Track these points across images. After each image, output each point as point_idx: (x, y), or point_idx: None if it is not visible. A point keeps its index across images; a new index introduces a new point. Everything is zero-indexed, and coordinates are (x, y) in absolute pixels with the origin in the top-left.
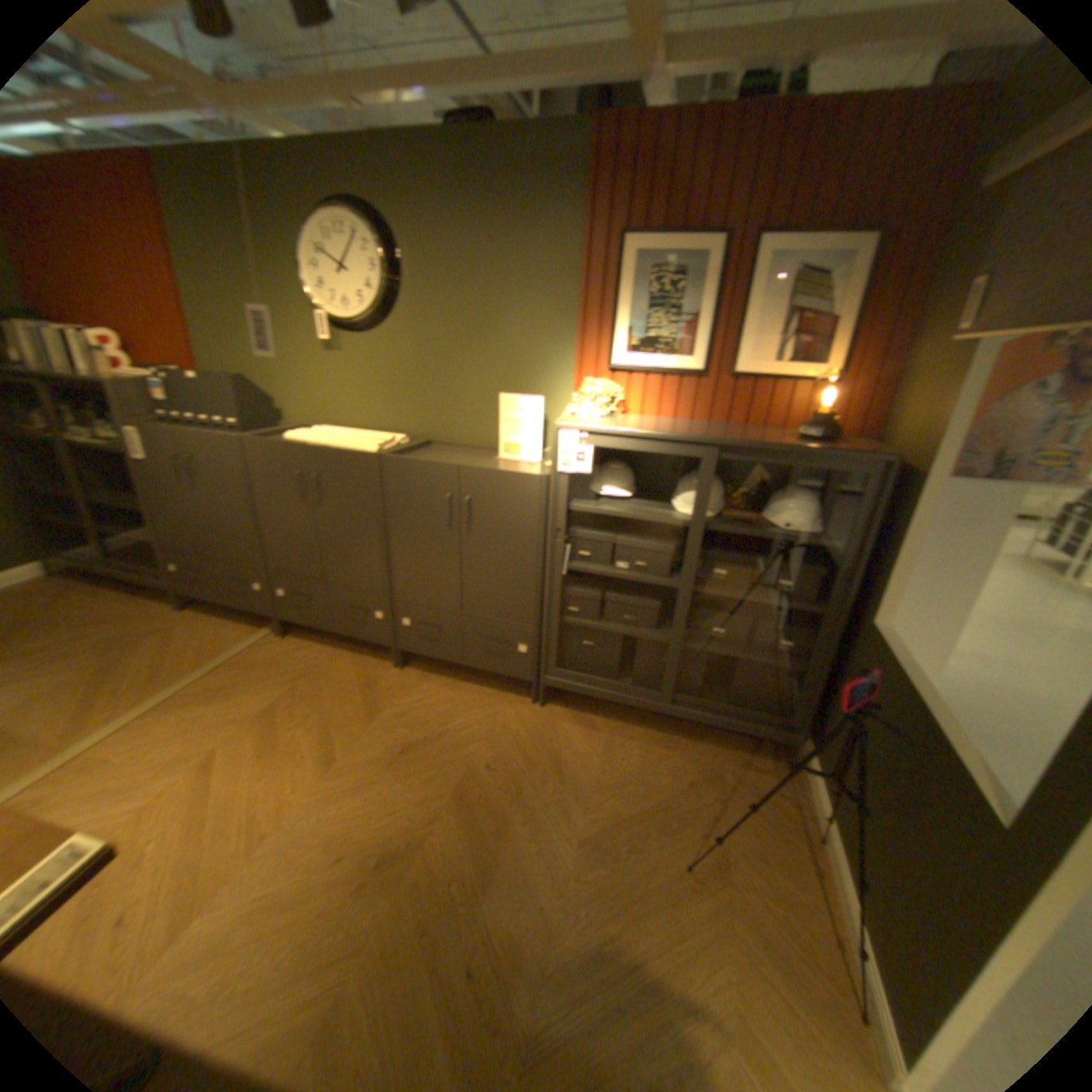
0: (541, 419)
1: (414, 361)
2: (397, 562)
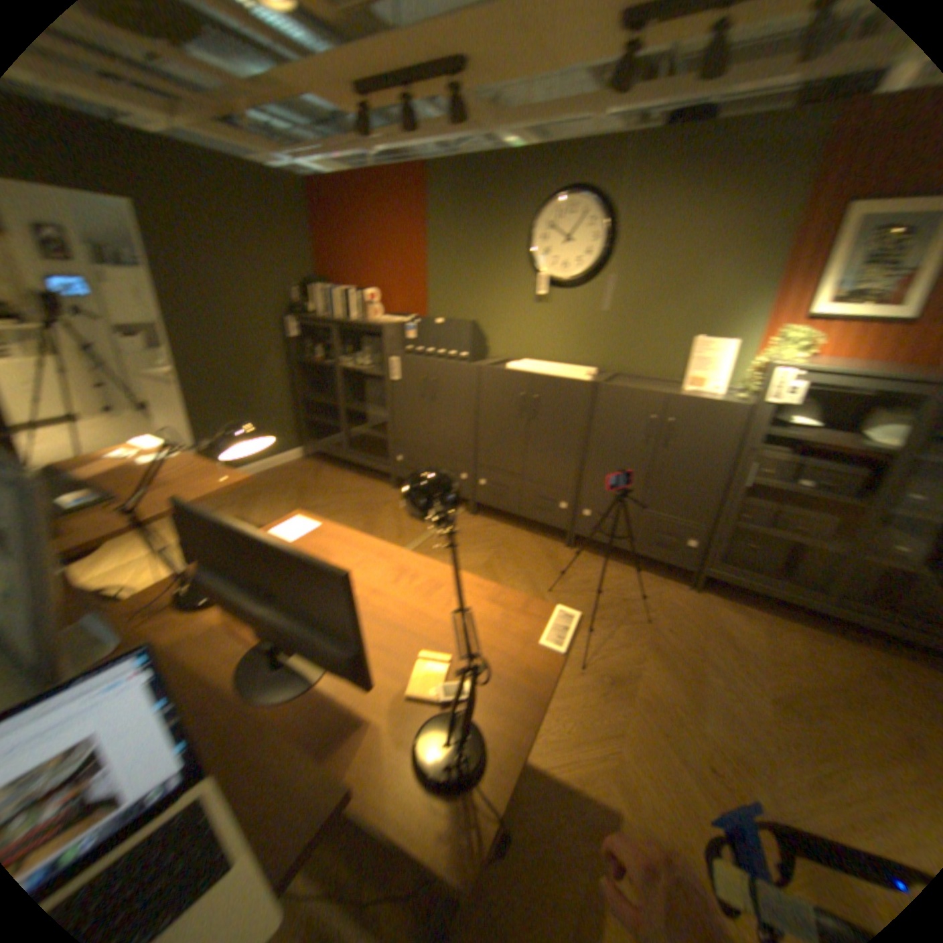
0: (736, 358)
1: (616, 311)
2: (594, 466)
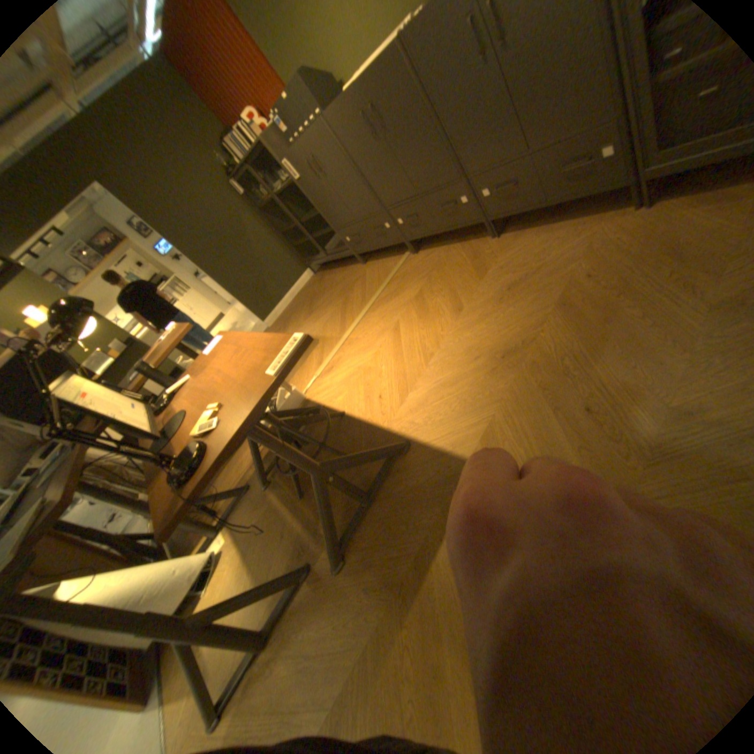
0: None
1: None
2: (458, 137)
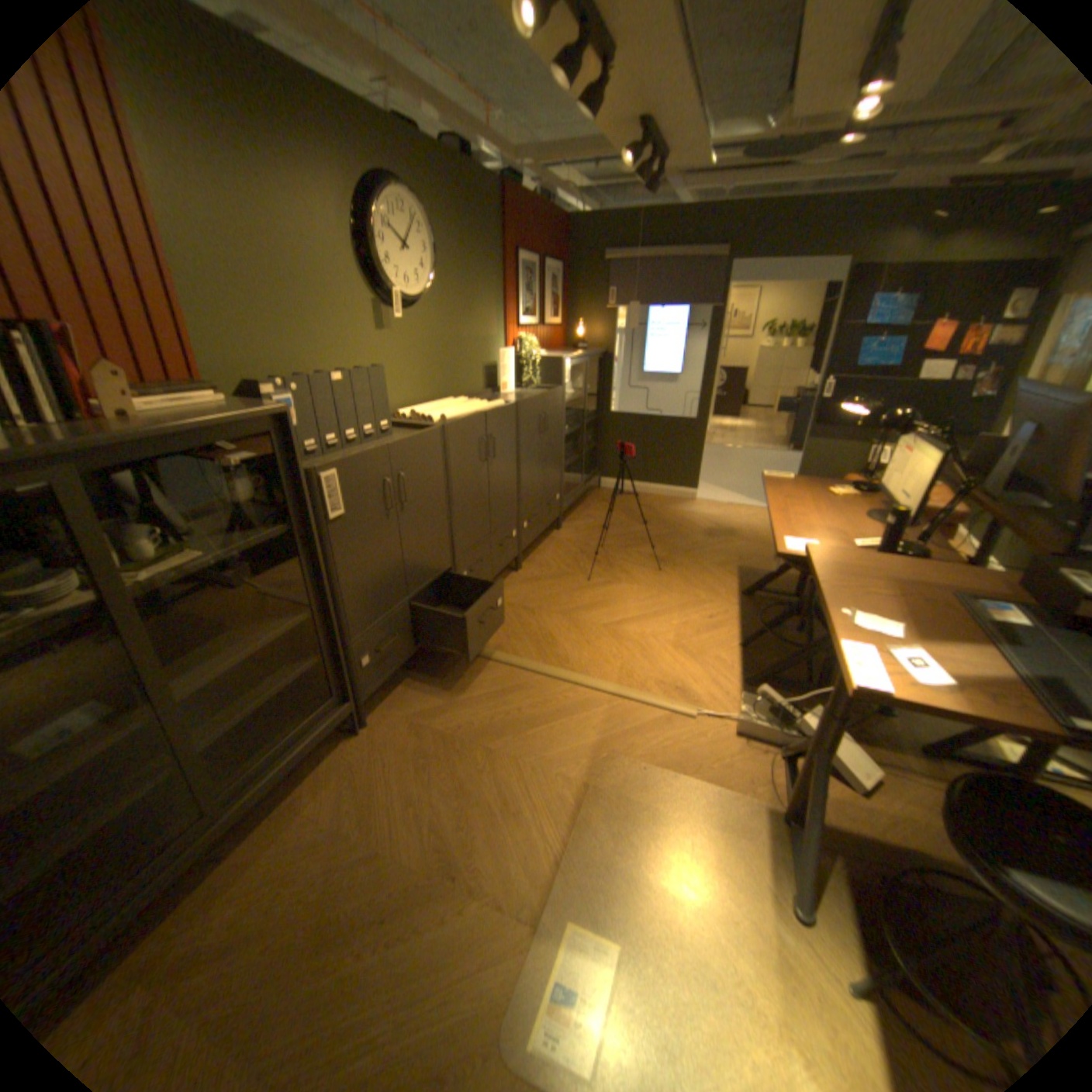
0: (514, 362)
1: (441, 333)
2: (523, 480)
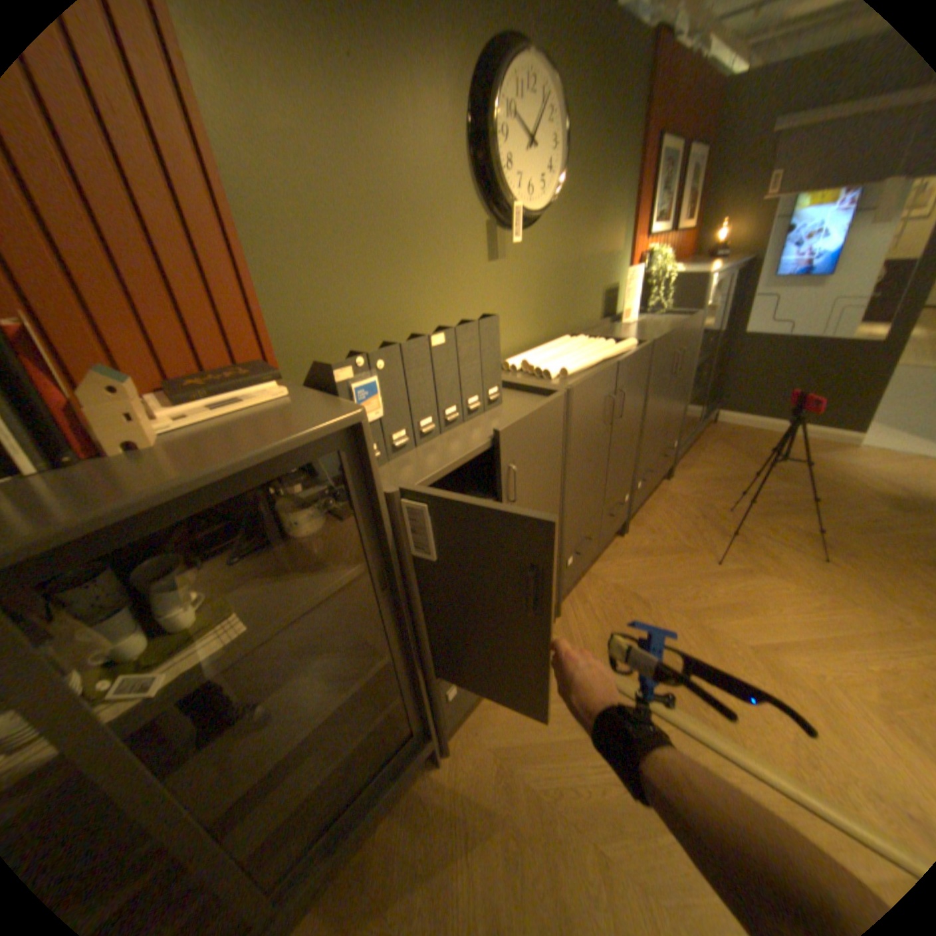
0: (642, 282)
1: (562, 254)
2: (646, 434)
